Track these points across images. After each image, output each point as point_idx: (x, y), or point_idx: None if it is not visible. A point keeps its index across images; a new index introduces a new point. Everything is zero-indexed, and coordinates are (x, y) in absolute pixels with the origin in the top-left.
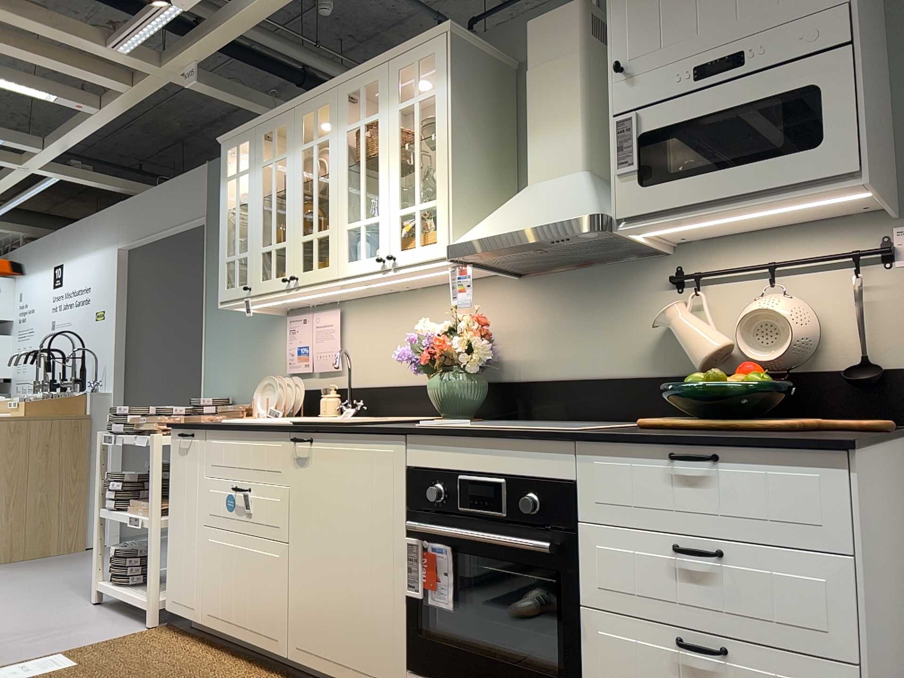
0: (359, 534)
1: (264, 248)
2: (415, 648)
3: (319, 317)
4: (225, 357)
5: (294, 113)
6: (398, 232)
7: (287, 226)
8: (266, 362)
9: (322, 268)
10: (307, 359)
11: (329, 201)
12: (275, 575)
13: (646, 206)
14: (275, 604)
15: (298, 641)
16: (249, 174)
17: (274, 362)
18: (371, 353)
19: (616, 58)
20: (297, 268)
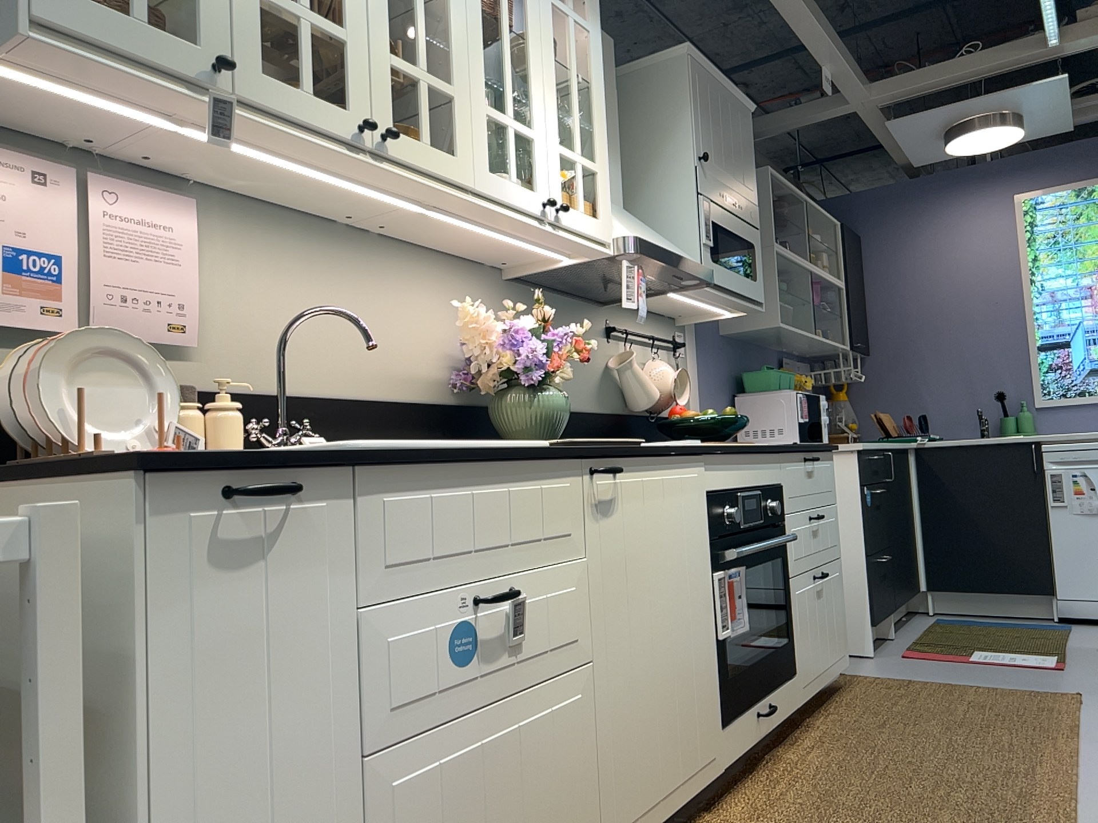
0: (678, 592)
1: None
2: (725, 695)
3: (120, 194)
4: None
5: None
6: (561, 177)
7: (351, 0)
8: None
9: (445, 154)
10: (57, 294)
11: (454, 37)
12: (576, 737)
13: (715, 278)
14: (579, 791)
15: (620, 818)
16: None
17: None
18: (275, 326)
19: (698, 147)
20: (383, 115)
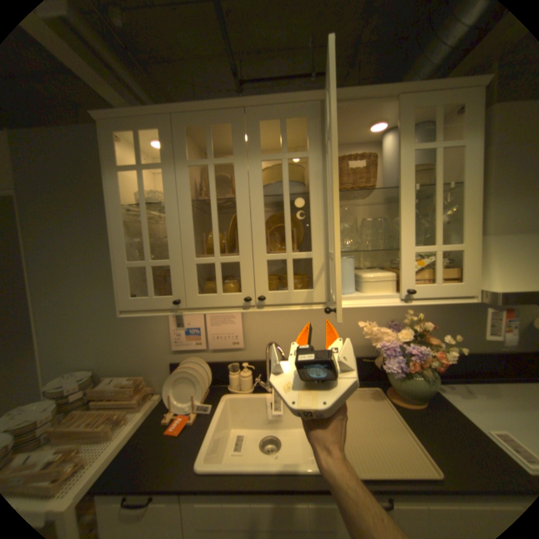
0: None
1: (202, 259)
2: None
3: None
4: (73, 333)
5: (243, 112)
6: (415, 268)
7: (242, 239)
8: (139, 339)
9: (304, 290)
10: (200, 338)
11: (313, 223)
12: None
13: None
14: None
15: None
16: (162, 169)
17: (150, 338)
18: (276, 334)
19: None
20: (262, 286)
